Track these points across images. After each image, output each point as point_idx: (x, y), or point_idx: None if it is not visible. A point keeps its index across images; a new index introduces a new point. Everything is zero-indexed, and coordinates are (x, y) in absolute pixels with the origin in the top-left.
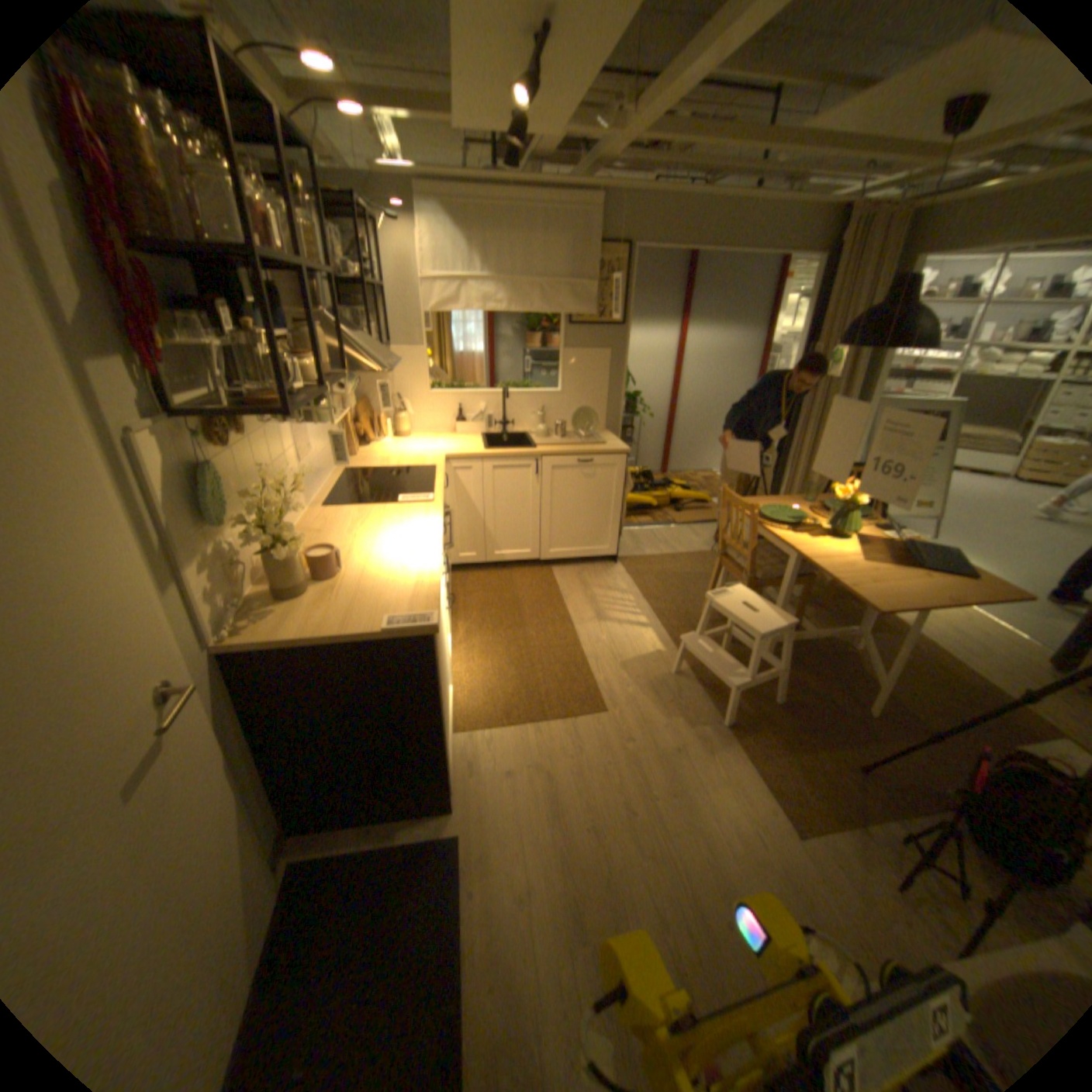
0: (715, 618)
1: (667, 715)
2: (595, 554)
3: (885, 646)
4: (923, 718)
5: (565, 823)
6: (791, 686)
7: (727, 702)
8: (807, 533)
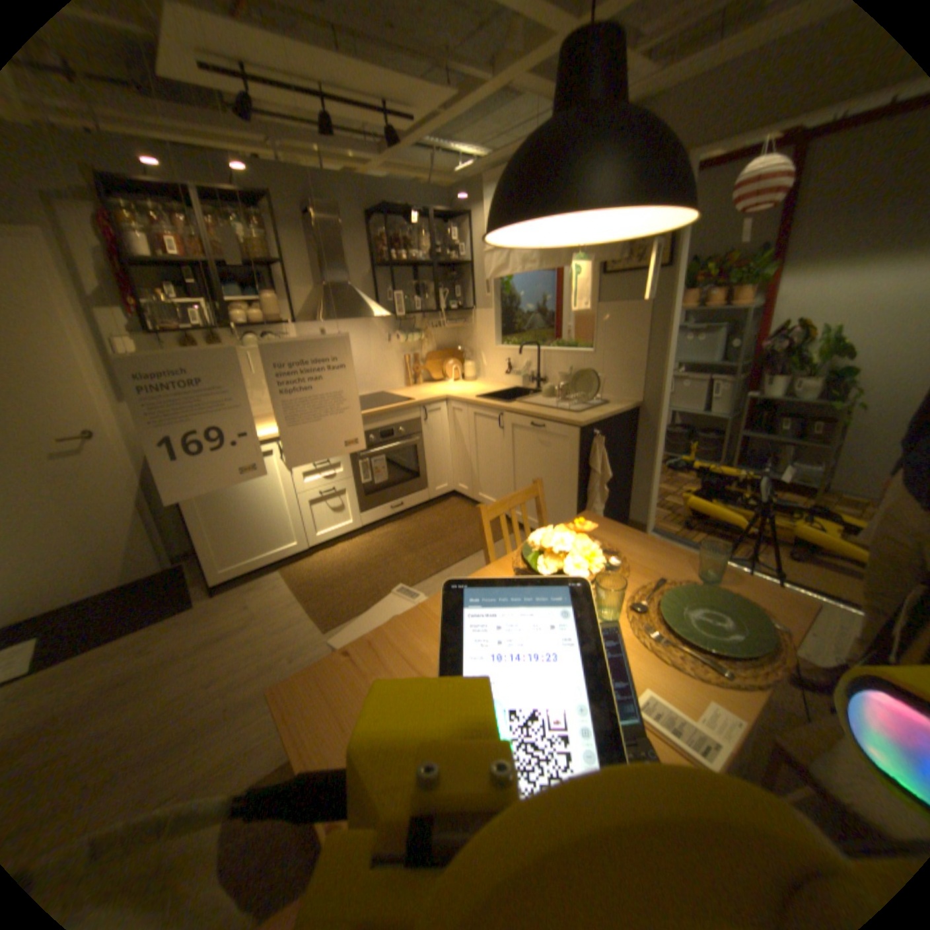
0: None
1: None
2: None
3: None
4: None
5: (198, 647)
6: None
7: None
8: None
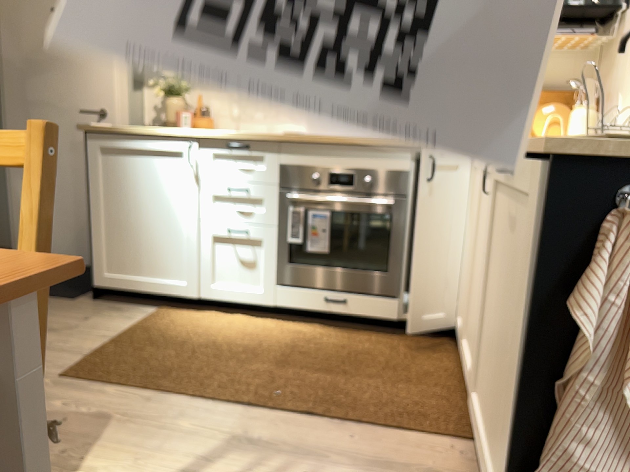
0: None
1: None
2: None
3: None
4: None
5: None
6: None
7: None
8: None
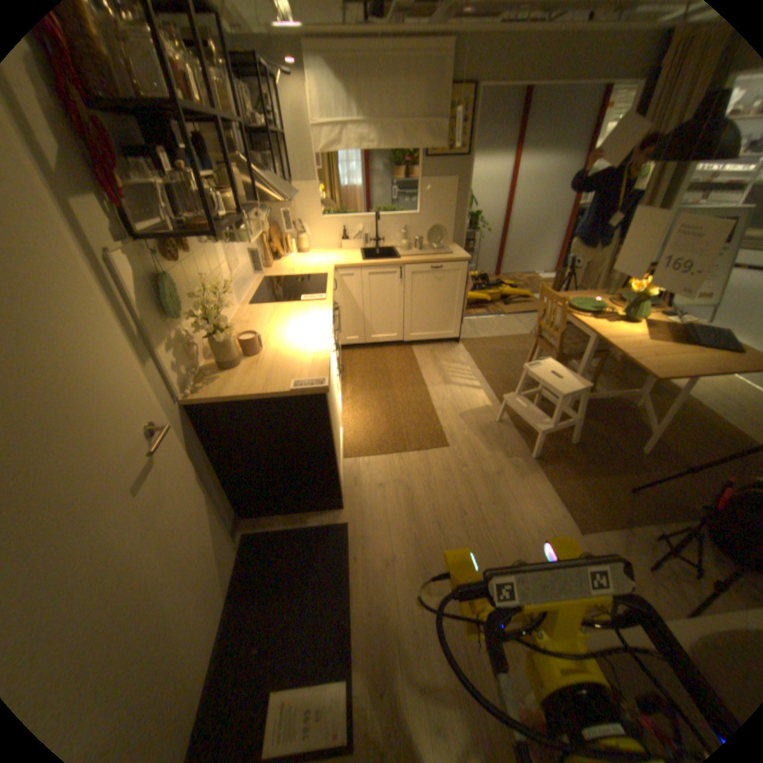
0: (530, 382)
1: (491, 449)
2: (443, 337)
3: (660, 403)
4: (683, 456)
5: (418, 517)
6: (584, 431)
7: (535, 442)
8: (606, 319)
